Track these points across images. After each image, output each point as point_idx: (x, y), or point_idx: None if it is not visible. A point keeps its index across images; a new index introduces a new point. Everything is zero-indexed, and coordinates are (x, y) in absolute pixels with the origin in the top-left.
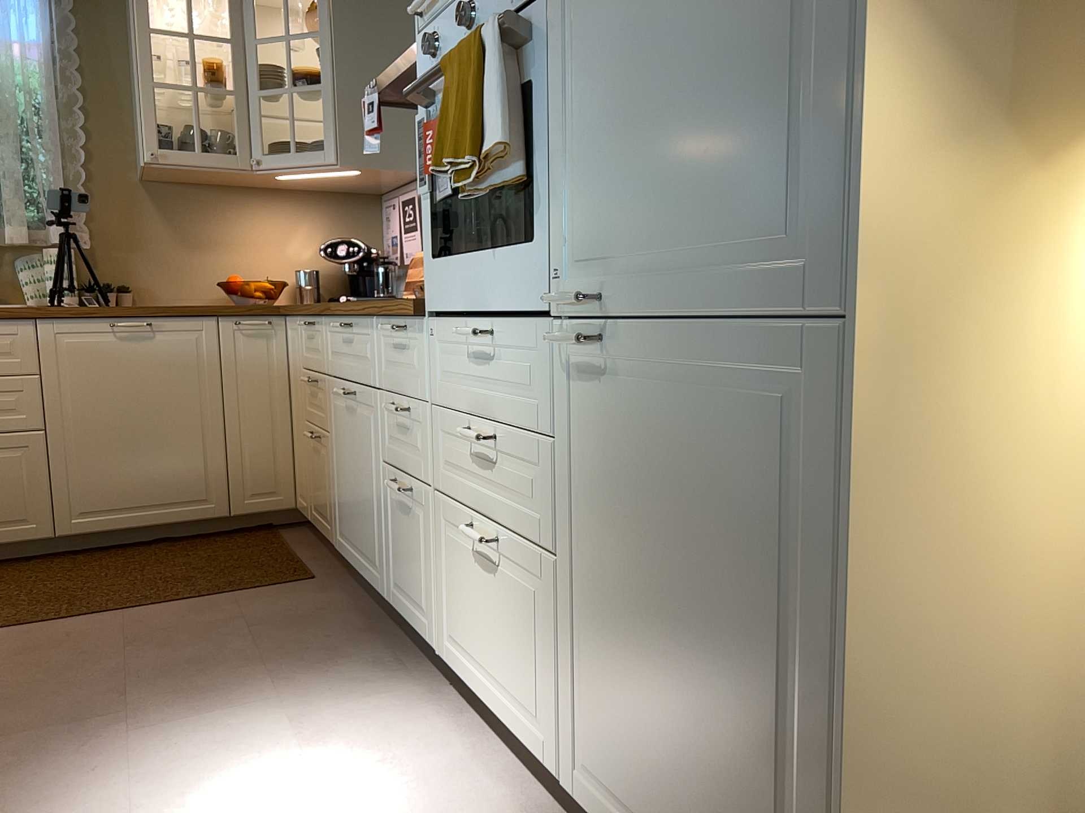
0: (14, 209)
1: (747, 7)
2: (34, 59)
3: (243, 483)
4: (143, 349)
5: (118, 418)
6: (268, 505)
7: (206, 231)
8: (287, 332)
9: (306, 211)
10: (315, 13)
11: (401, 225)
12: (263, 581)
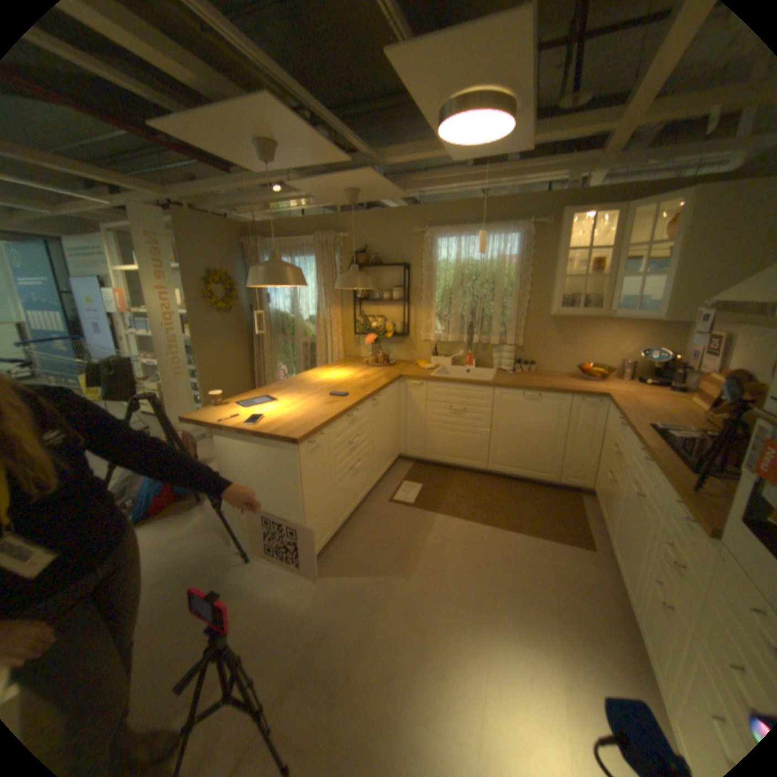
0: (495, 330)
1: None
2: (513, 263)
3: (569, 471)
4: (535, 405)
5: (519, 431)
6: (580, 484)
7: (577, 337)
8: (610, 408)
9: (637, 327)
10: (675, 224)
11: (707, 350)
12: (569, 539)
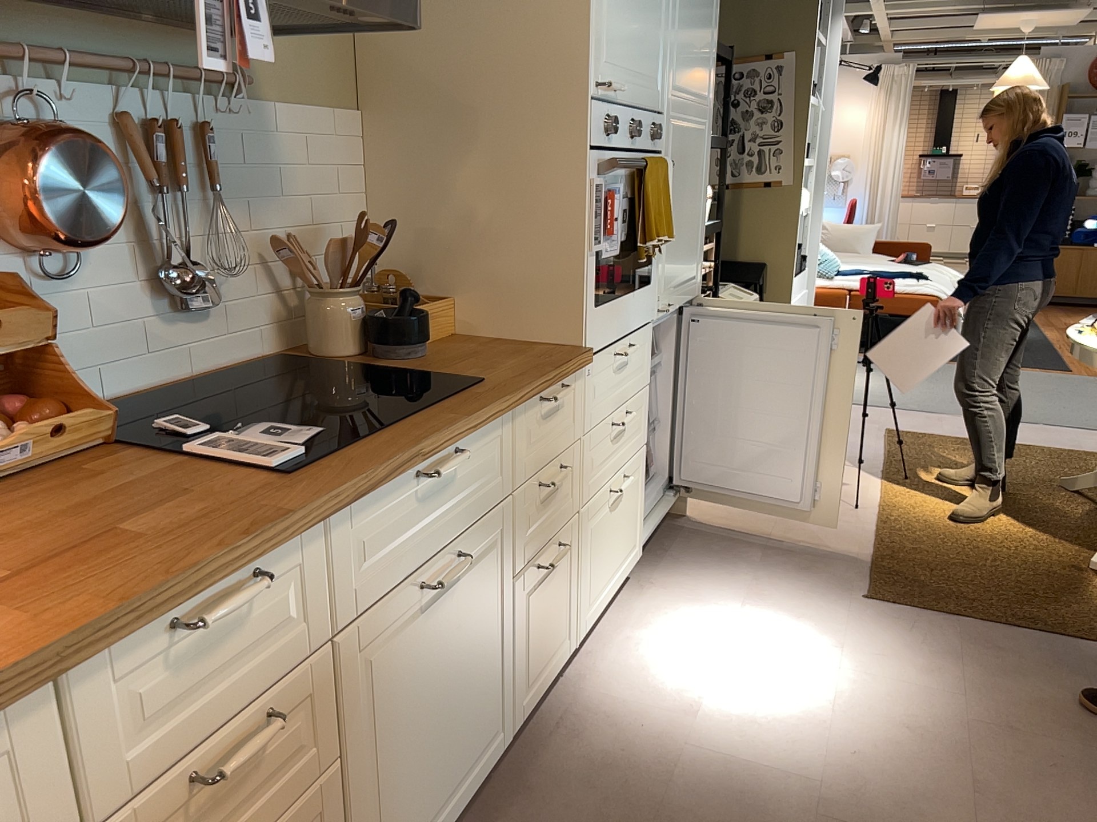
0: None
1: (693, 207)
2: None
3: None
4: None
5: None
6: None
7: None
8: None
9: None
10: None
11: None
12: None
